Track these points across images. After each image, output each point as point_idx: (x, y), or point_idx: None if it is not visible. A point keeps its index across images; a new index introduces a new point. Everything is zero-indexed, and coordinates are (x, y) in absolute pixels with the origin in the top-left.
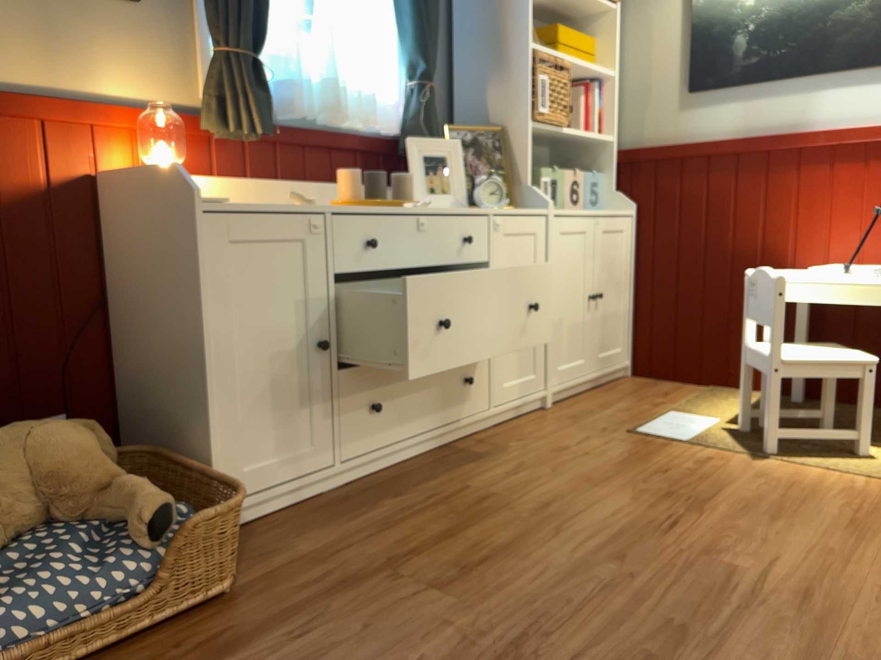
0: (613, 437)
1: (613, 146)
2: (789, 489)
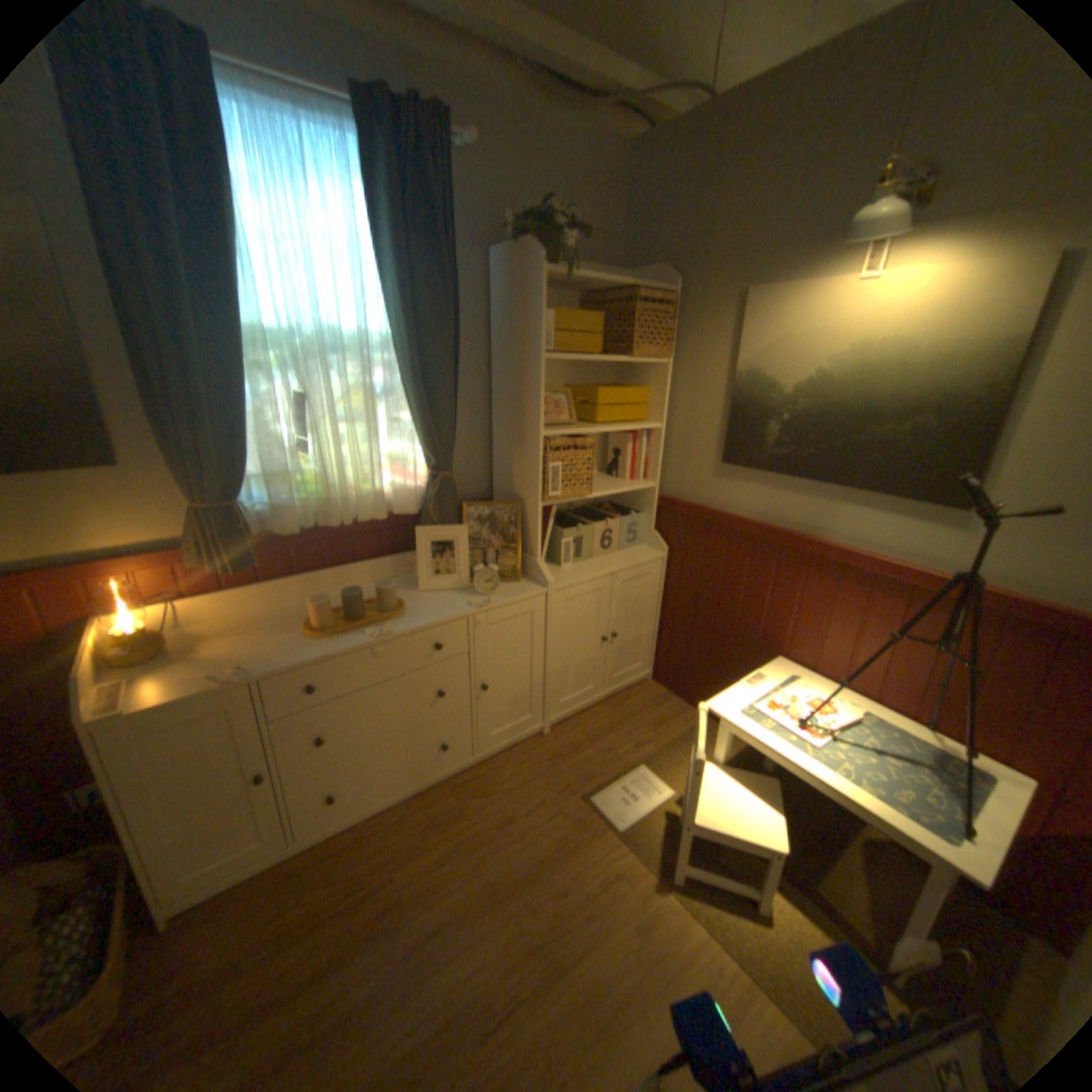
0: (563, 809)
1: (654, 492)
2: (650, 975)
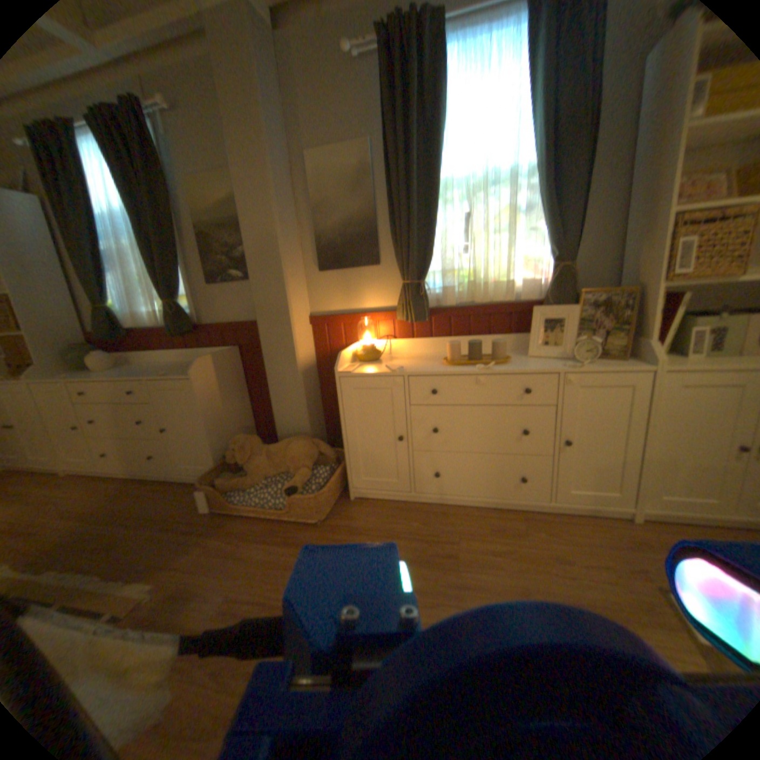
0: (630, 584)
1: None
2: None
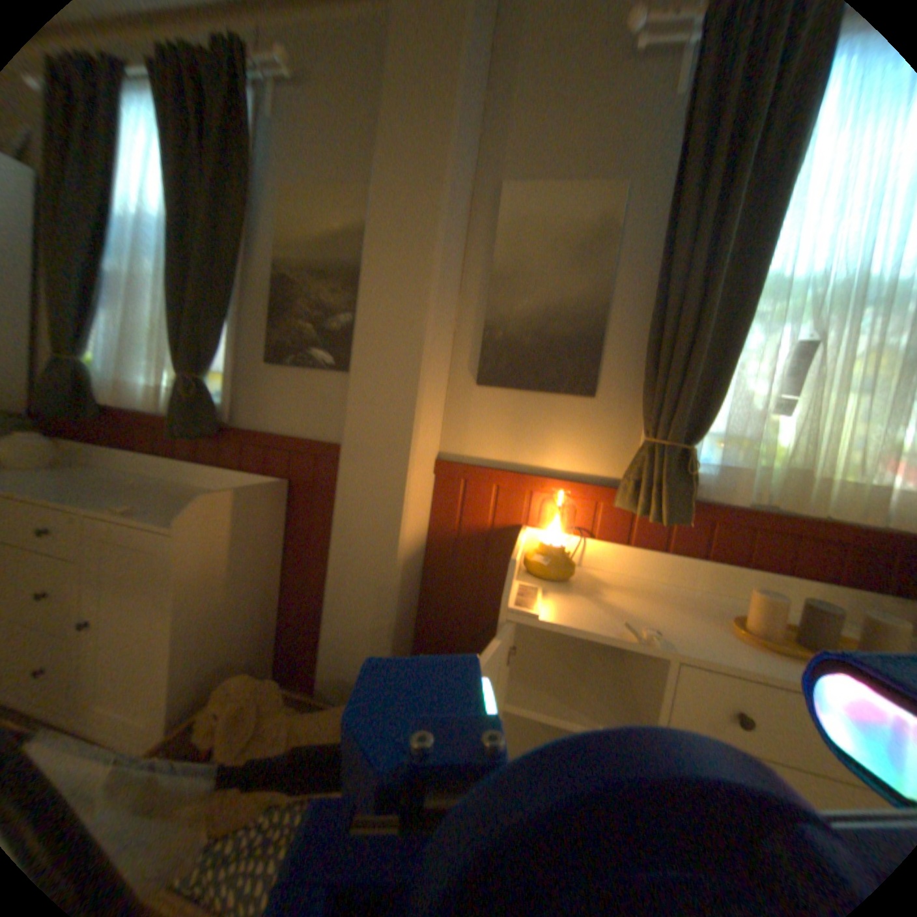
0: None
1: None
2: None
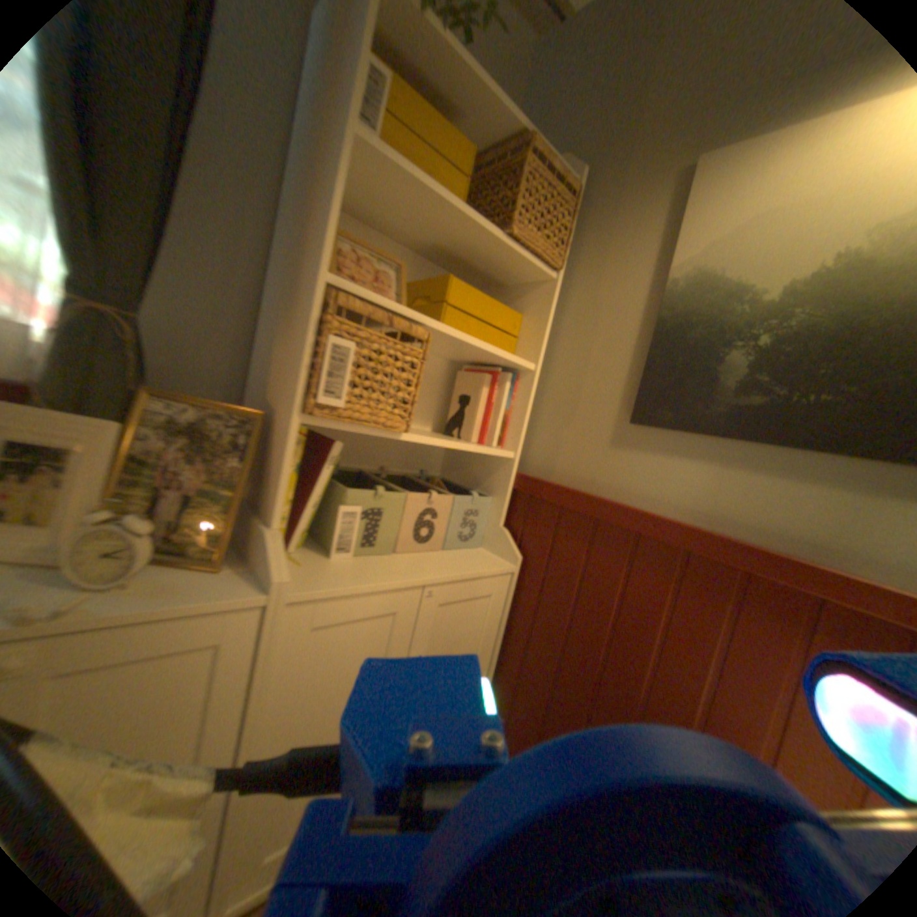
0: None
1: (513, 466)
2: None
